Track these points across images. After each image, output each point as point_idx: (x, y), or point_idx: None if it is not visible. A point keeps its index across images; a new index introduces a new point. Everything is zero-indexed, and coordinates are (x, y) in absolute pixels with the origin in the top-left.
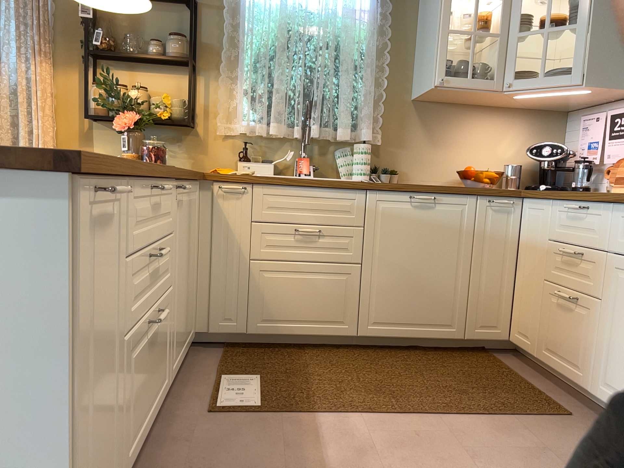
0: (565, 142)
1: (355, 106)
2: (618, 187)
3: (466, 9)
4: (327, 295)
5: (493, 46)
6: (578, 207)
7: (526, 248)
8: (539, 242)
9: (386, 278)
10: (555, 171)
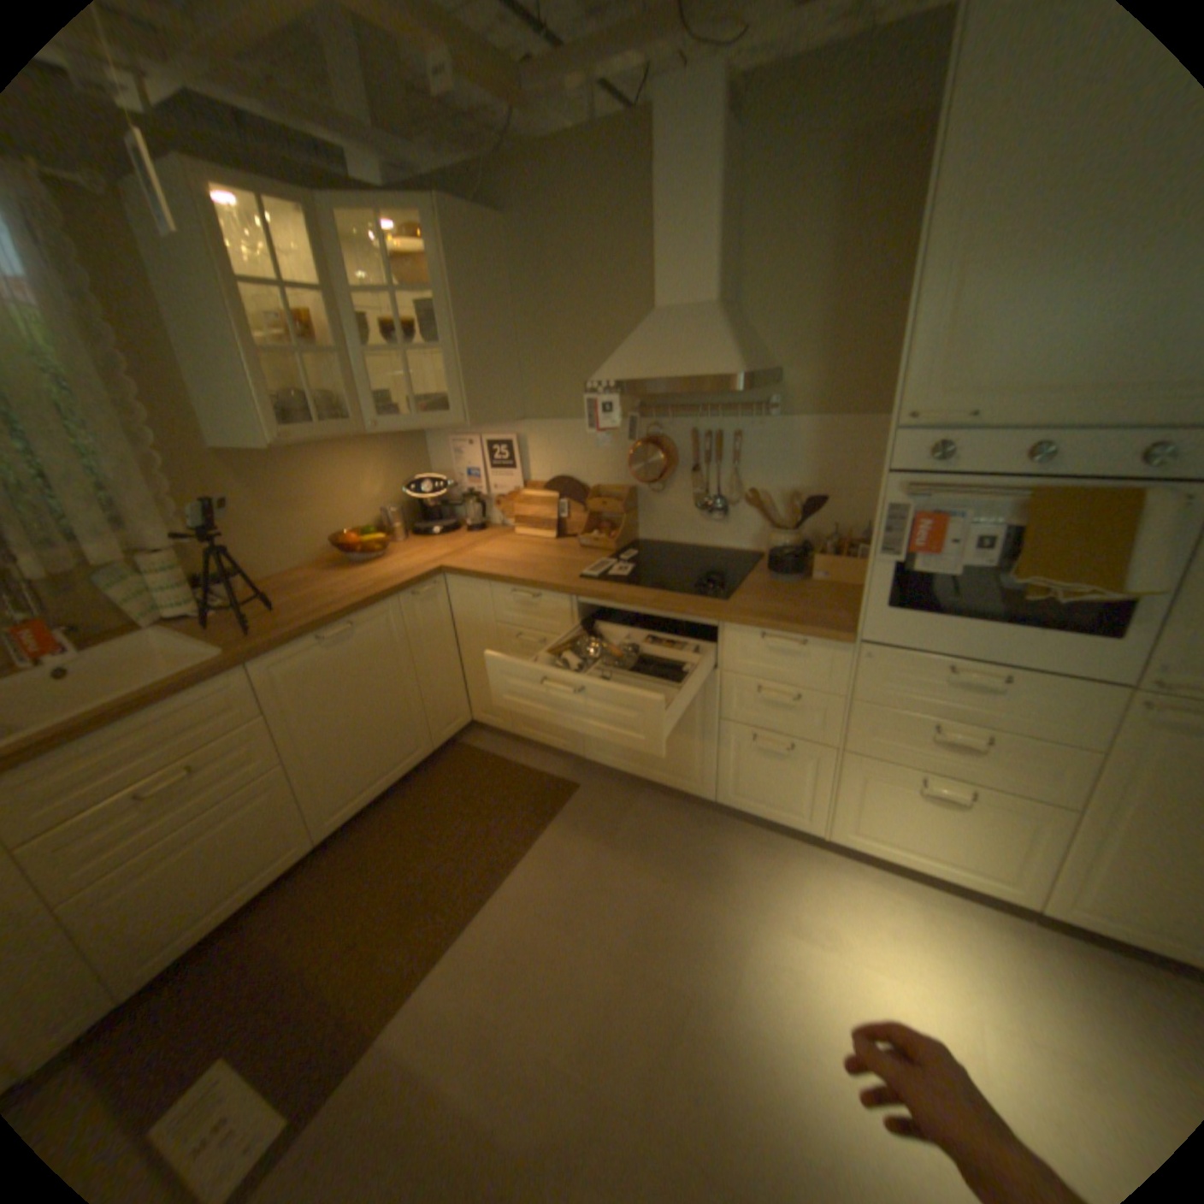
0: (428, 460)
1: (96, 488)
2: (519, 528)
3: (252, 293)
4: (247, 839)
5: (321, 360)
6: (530, 596)
7: (466, 630)
8: (482, 624)
9: (323, 757)
10: (437, 505)
